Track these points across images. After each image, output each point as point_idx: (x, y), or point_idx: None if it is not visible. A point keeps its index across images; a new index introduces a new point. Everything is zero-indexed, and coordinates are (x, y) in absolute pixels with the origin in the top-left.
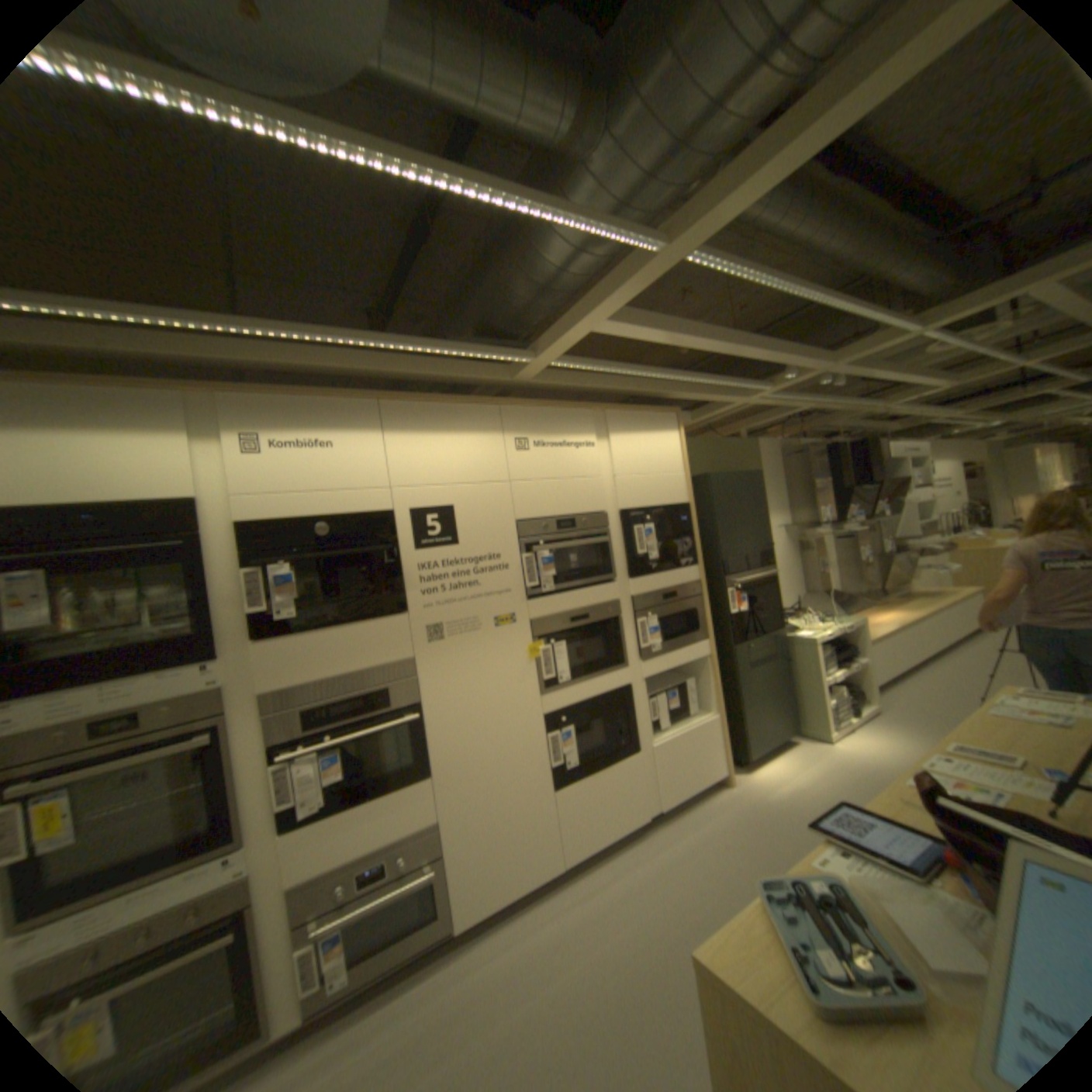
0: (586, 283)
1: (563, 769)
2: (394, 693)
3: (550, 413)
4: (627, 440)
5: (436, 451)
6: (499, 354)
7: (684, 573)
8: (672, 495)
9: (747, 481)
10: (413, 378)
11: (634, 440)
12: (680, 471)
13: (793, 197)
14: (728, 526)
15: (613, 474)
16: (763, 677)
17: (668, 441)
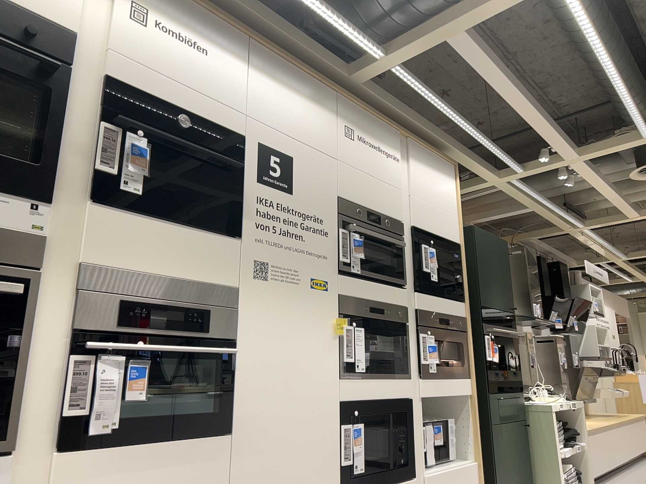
0: (438, 10)
1: (351, 471)
2: (214, 318)
3: (372, 118)
4: (421, 169)
5: (287, 102)
6: (360, 40)
7: (455, 304)
8: (449, 230)
9: (497, 245)
10: (276, 37)
11: (426, 172)
12: (455, 213)
13: (590, 0)
14: (485, 277)
15: (410, 192)
16: (508, 434)
17: (448, 184)
